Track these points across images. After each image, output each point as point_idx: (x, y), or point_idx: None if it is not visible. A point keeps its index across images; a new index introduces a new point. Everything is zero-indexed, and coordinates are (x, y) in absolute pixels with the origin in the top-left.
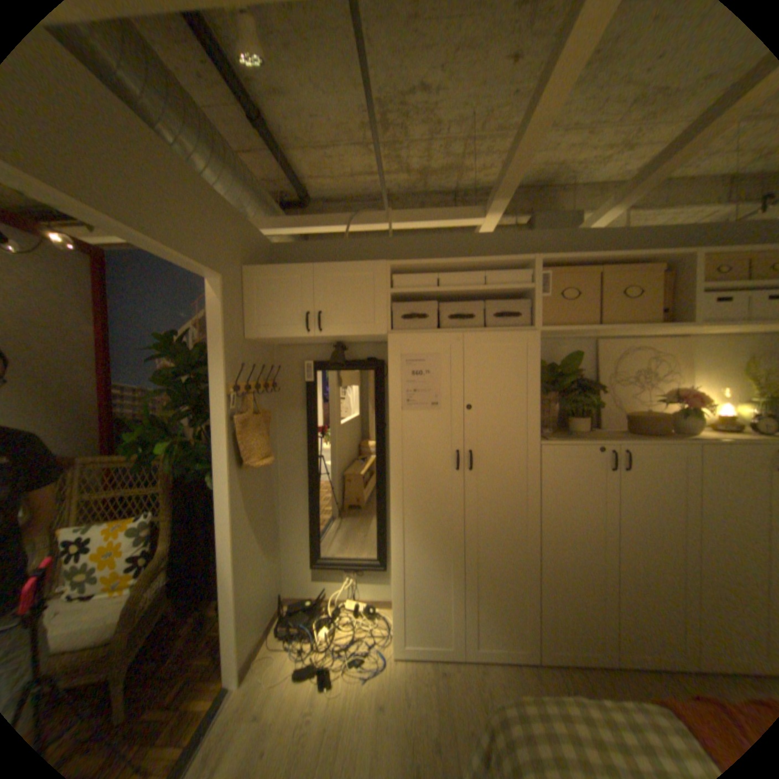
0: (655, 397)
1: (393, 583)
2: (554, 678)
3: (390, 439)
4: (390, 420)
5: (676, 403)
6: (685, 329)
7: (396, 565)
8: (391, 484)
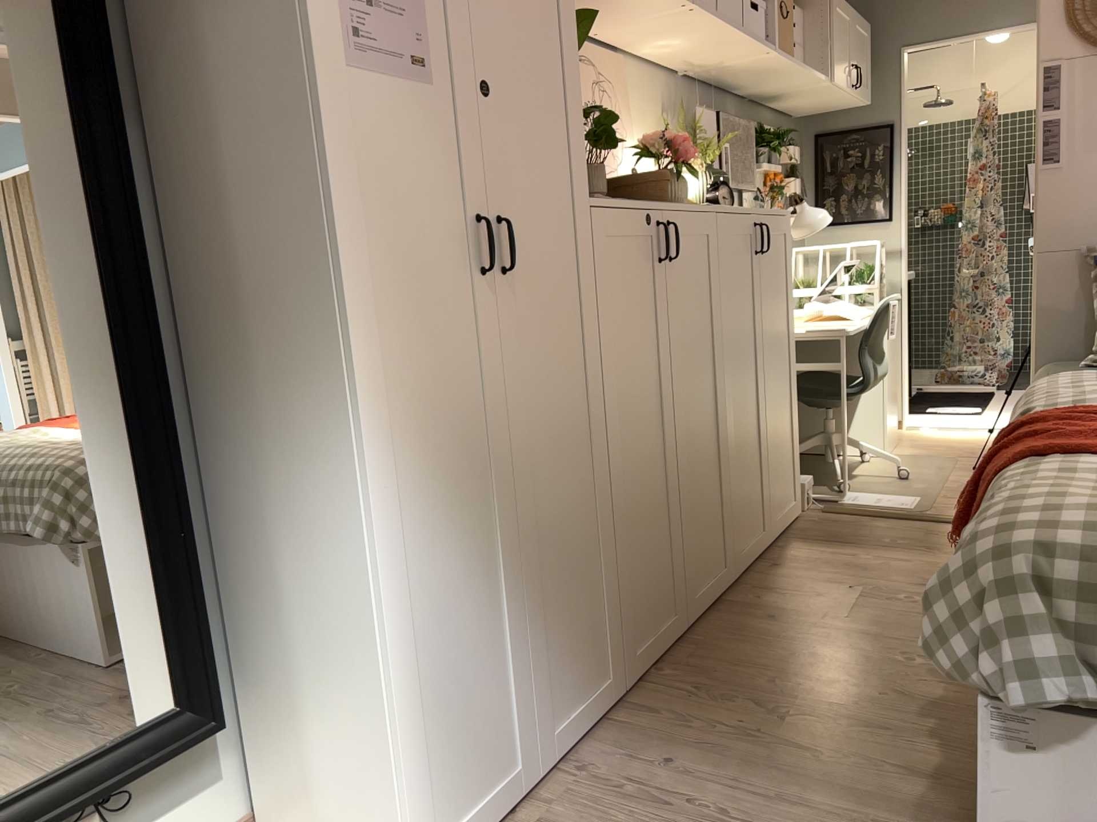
0: (617, 151)
1: (384, 676)
2: (653, 697)
3: (321, 163)
4: (314, 91)
5: (657, 154)
6: (668, 13)
7: (386, 612)
8: (342, 335)
